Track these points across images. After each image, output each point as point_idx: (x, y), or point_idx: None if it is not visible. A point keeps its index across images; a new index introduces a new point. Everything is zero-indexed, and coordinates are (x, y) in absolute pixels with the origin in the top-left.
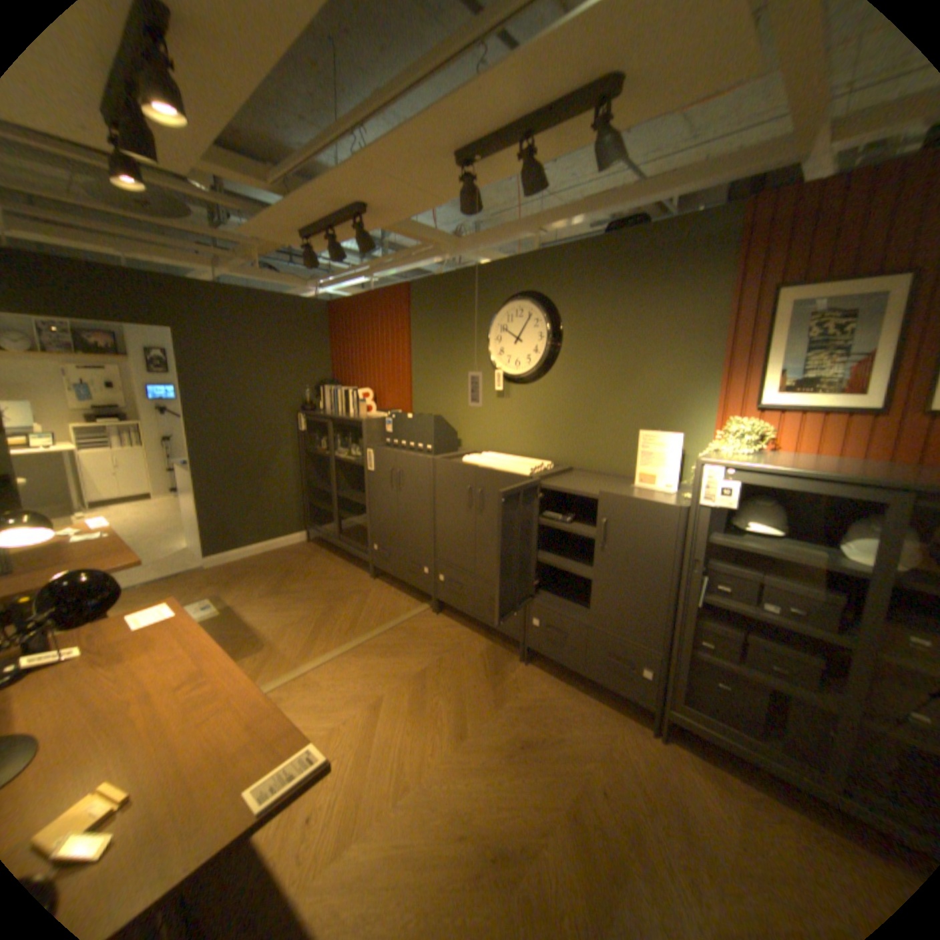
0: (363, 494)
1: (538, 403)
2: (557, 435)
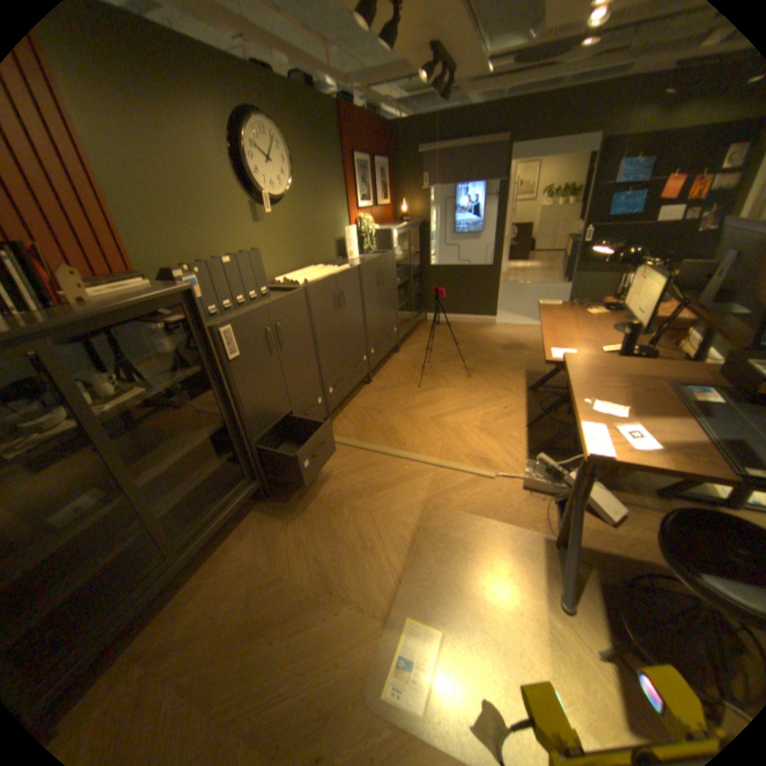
0: (164, 447)
1: (286, 222)
2: (301, 246)
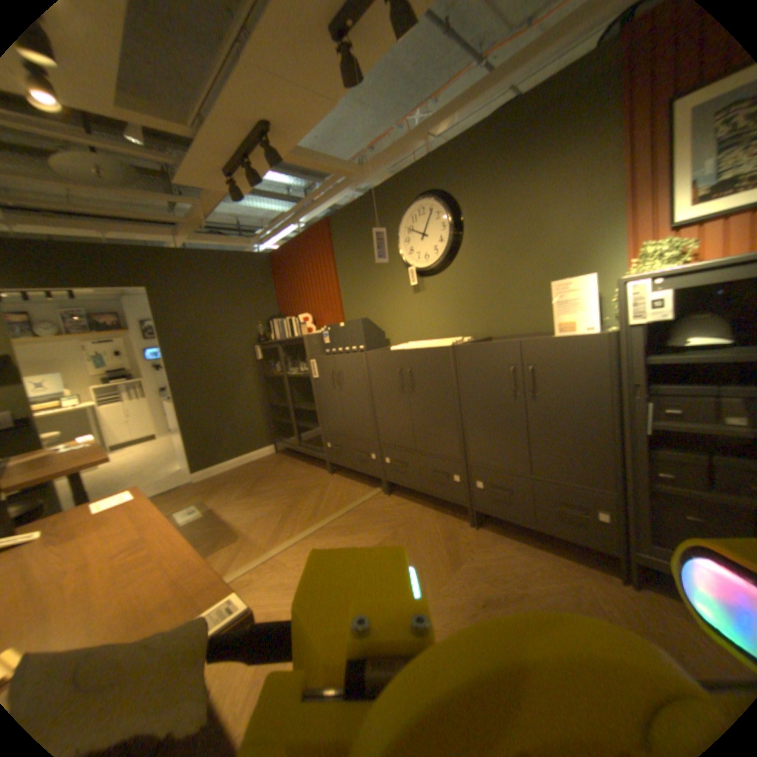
0: (315, 403)
1: (452, 286)
2: (473, 311)
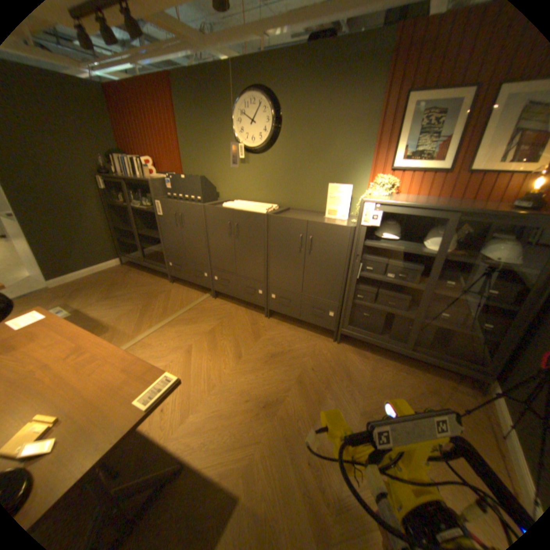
0: (156, 232)
1: (268, 167)
2: (280, 188)
